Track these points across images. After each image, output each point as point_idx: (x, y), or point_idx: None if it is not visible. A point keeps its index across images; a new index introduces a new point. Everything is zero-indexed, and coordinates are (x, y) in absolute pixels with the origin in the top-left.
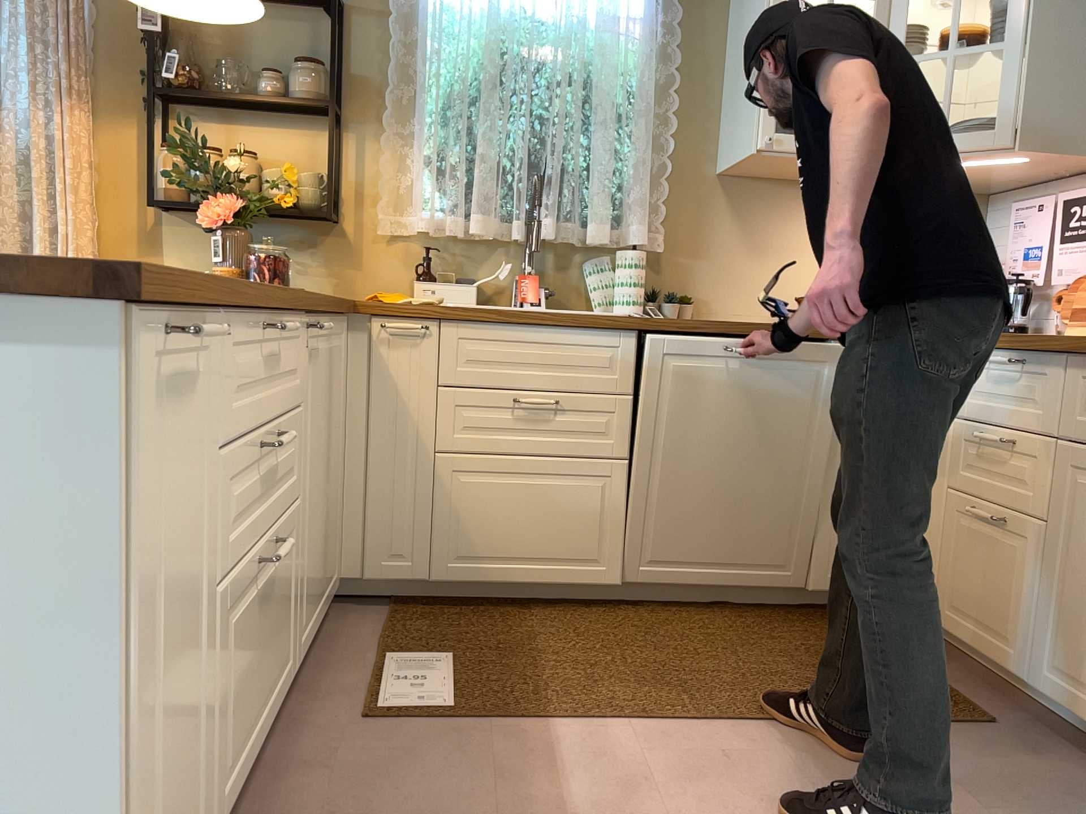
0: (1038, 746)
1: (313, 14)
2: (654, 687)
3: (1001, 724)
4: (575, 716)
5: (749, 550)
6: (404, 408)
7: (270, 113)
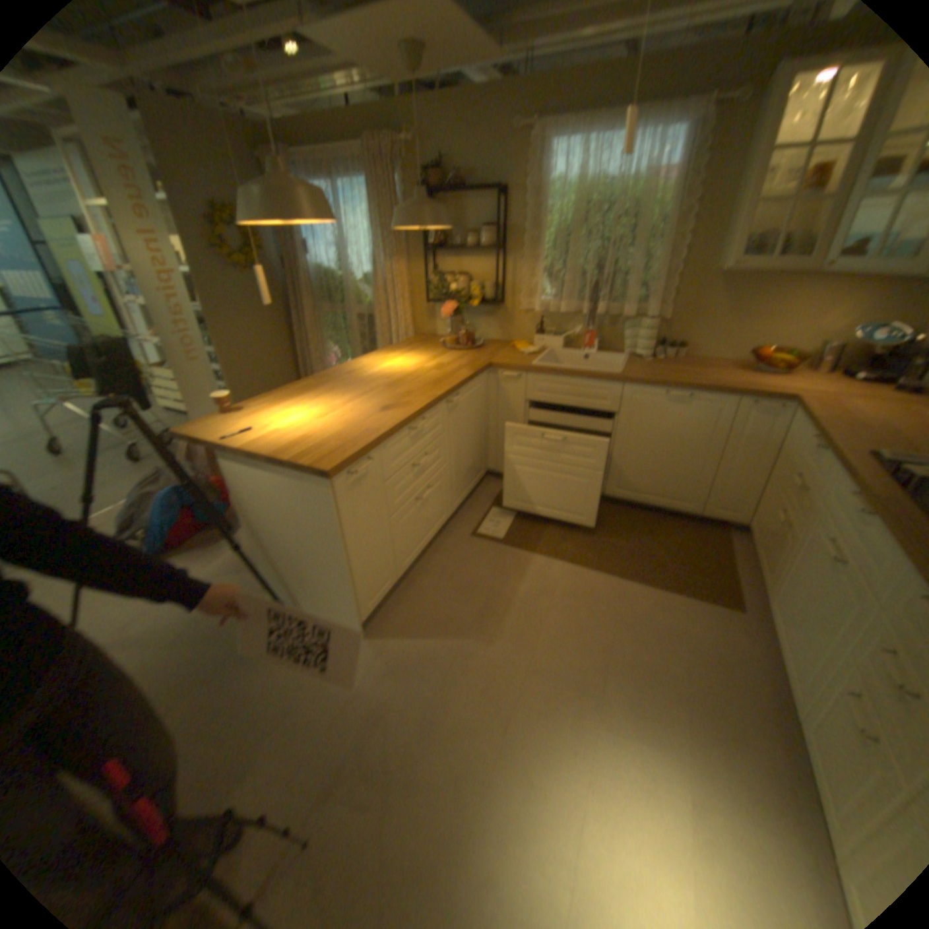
0: (757, 631)
1: (490, 195)
2: (587, 549)
3: (748, 614)
4: (545, 555)
5: (669, 492)
6: (510, 409)
7: (472, 251)
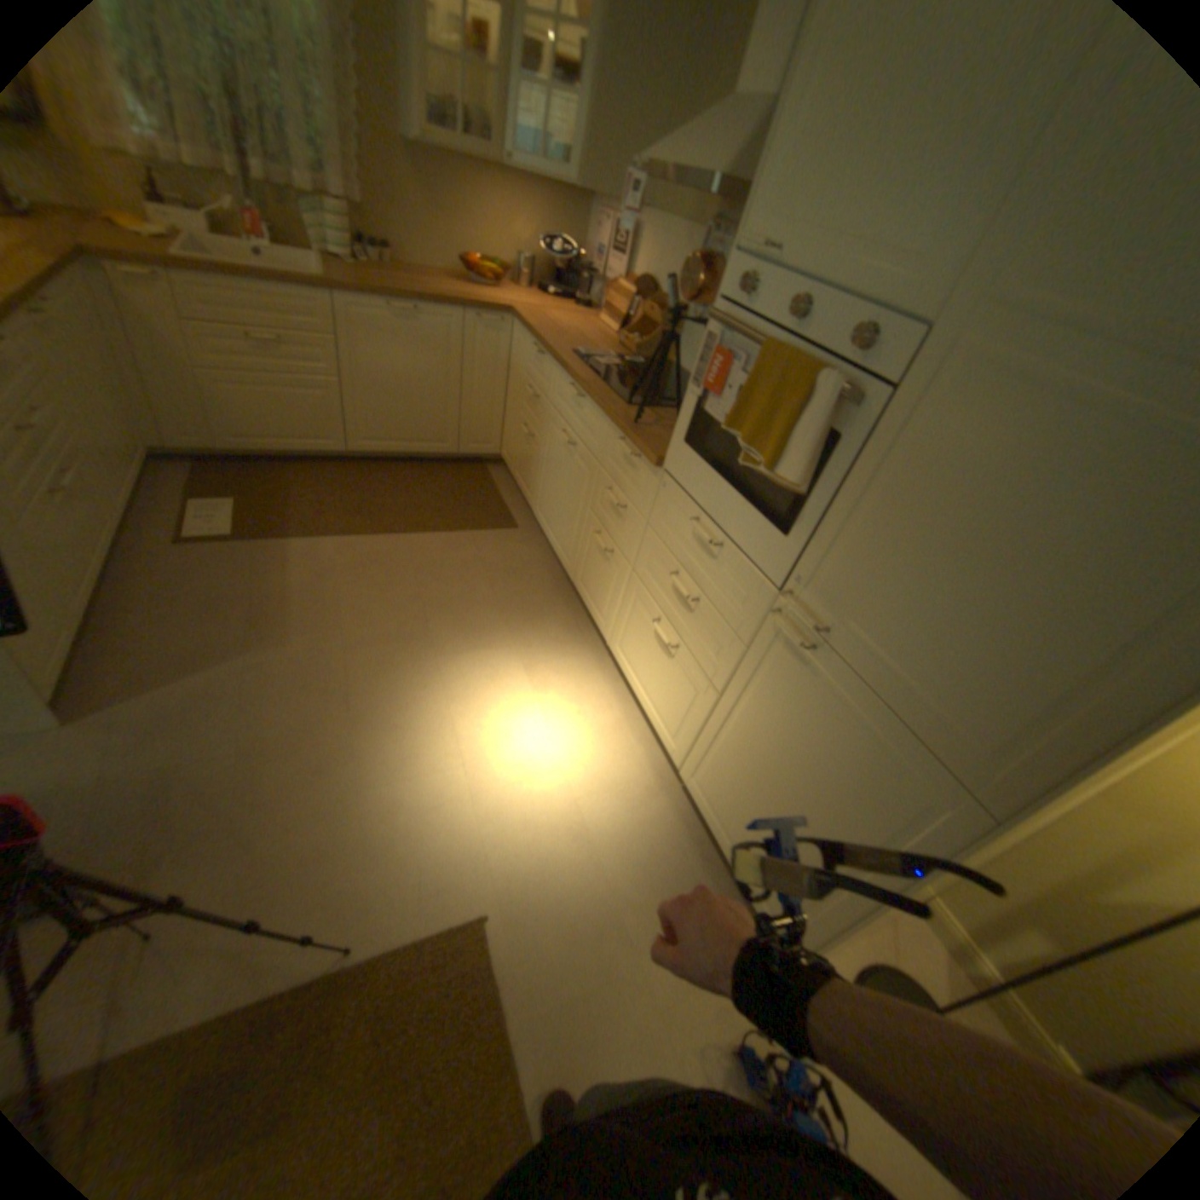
0: (528, 540)
1: None
2: (353, 516)
3: (519, 529)
4: (303, 536)
5: (421, 434)
6: (159, 335)
7: None
